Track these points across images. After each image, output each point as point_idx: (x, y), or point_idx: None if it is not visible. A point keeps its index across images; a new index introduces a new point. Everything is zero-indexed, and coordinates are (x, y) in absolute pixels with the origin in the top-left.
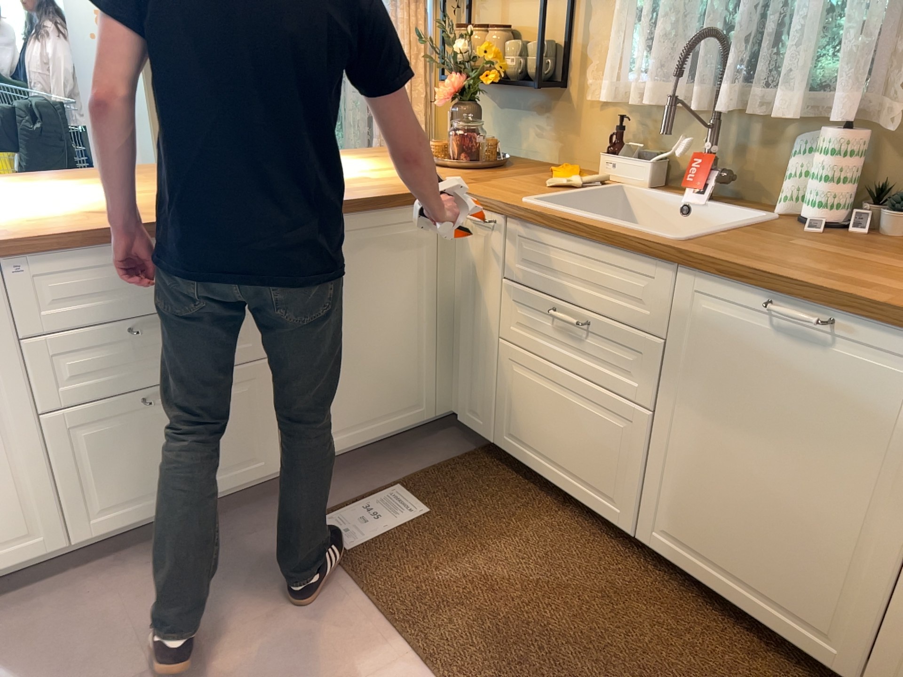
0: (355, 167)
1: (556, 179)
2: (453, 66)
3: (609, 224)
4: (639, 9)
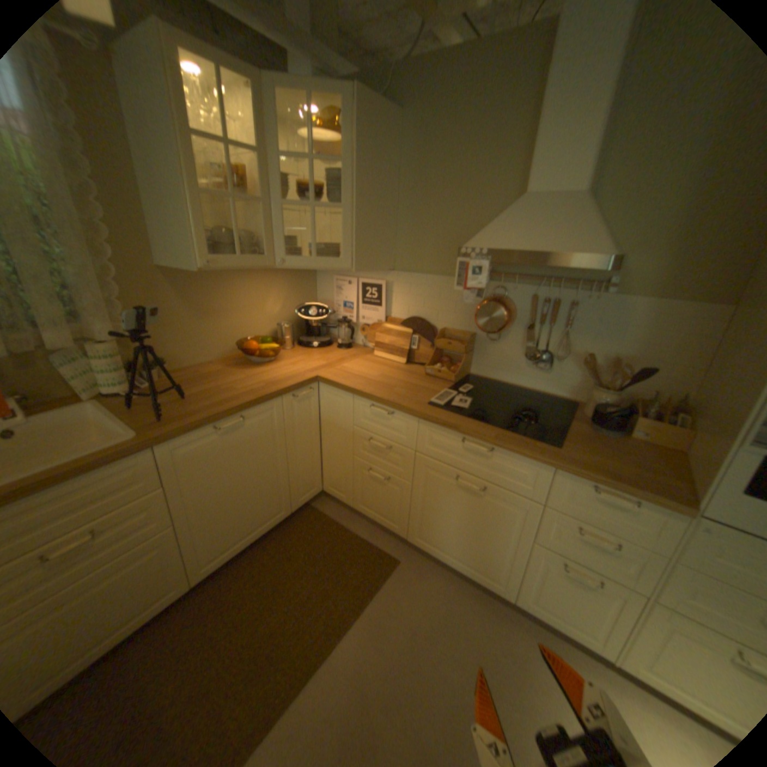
0: None
1: None
2: None
3: (64, 464)
4: None
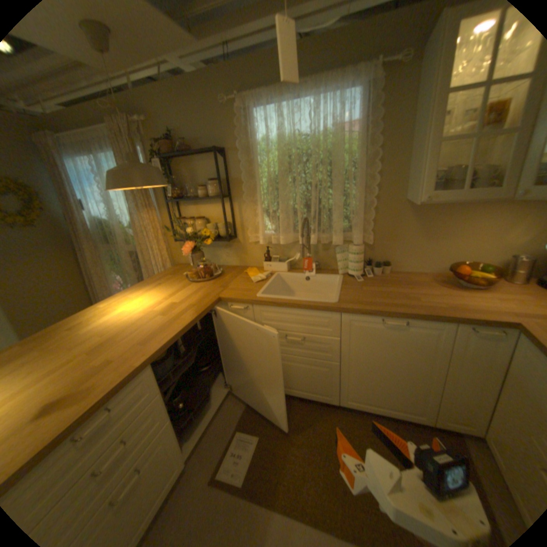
0: (158, 296)
1: (255, 278)
2: (187, 237)
3: (304, 300)
4: (265, 207)
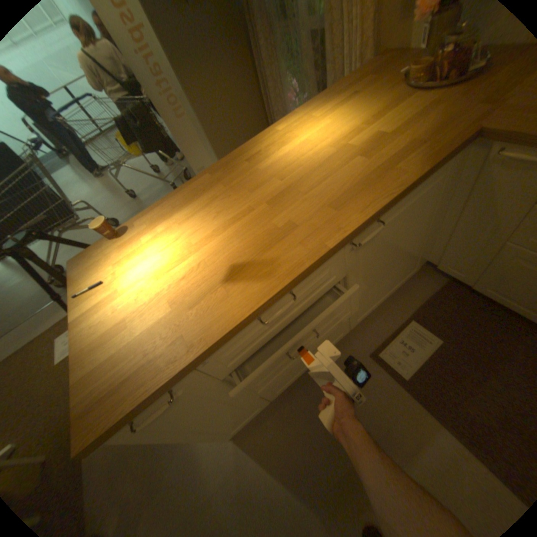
0: (355, 115)
1: None
2: None
3: None
4: None
